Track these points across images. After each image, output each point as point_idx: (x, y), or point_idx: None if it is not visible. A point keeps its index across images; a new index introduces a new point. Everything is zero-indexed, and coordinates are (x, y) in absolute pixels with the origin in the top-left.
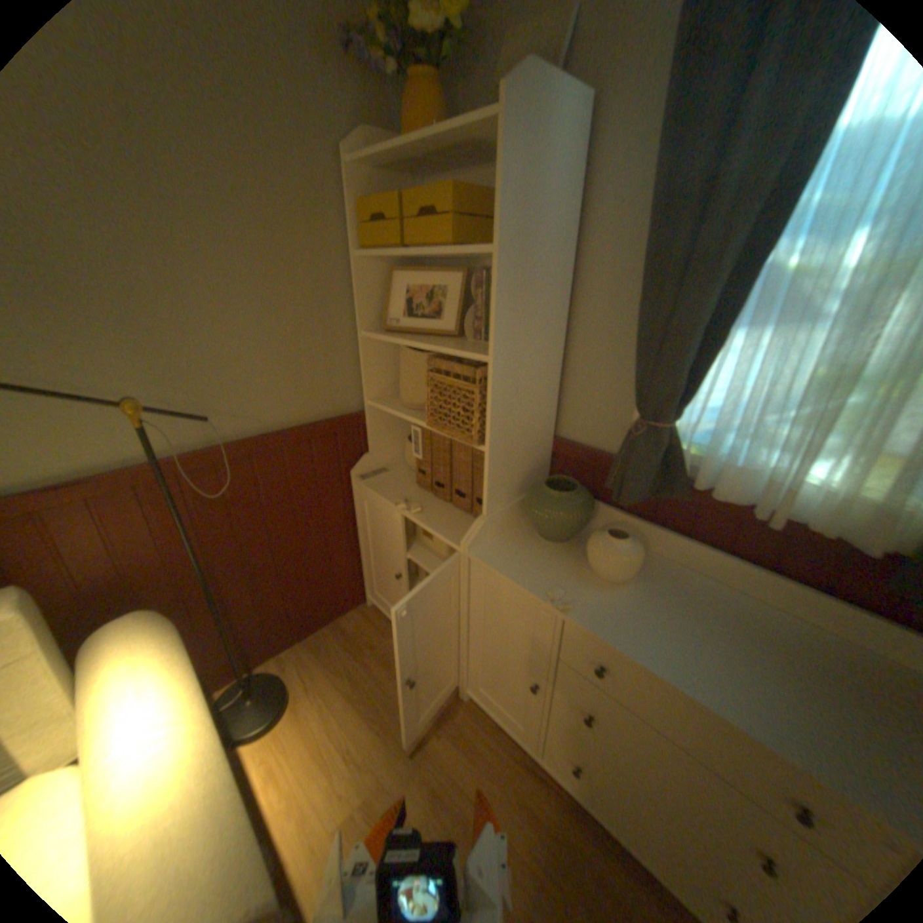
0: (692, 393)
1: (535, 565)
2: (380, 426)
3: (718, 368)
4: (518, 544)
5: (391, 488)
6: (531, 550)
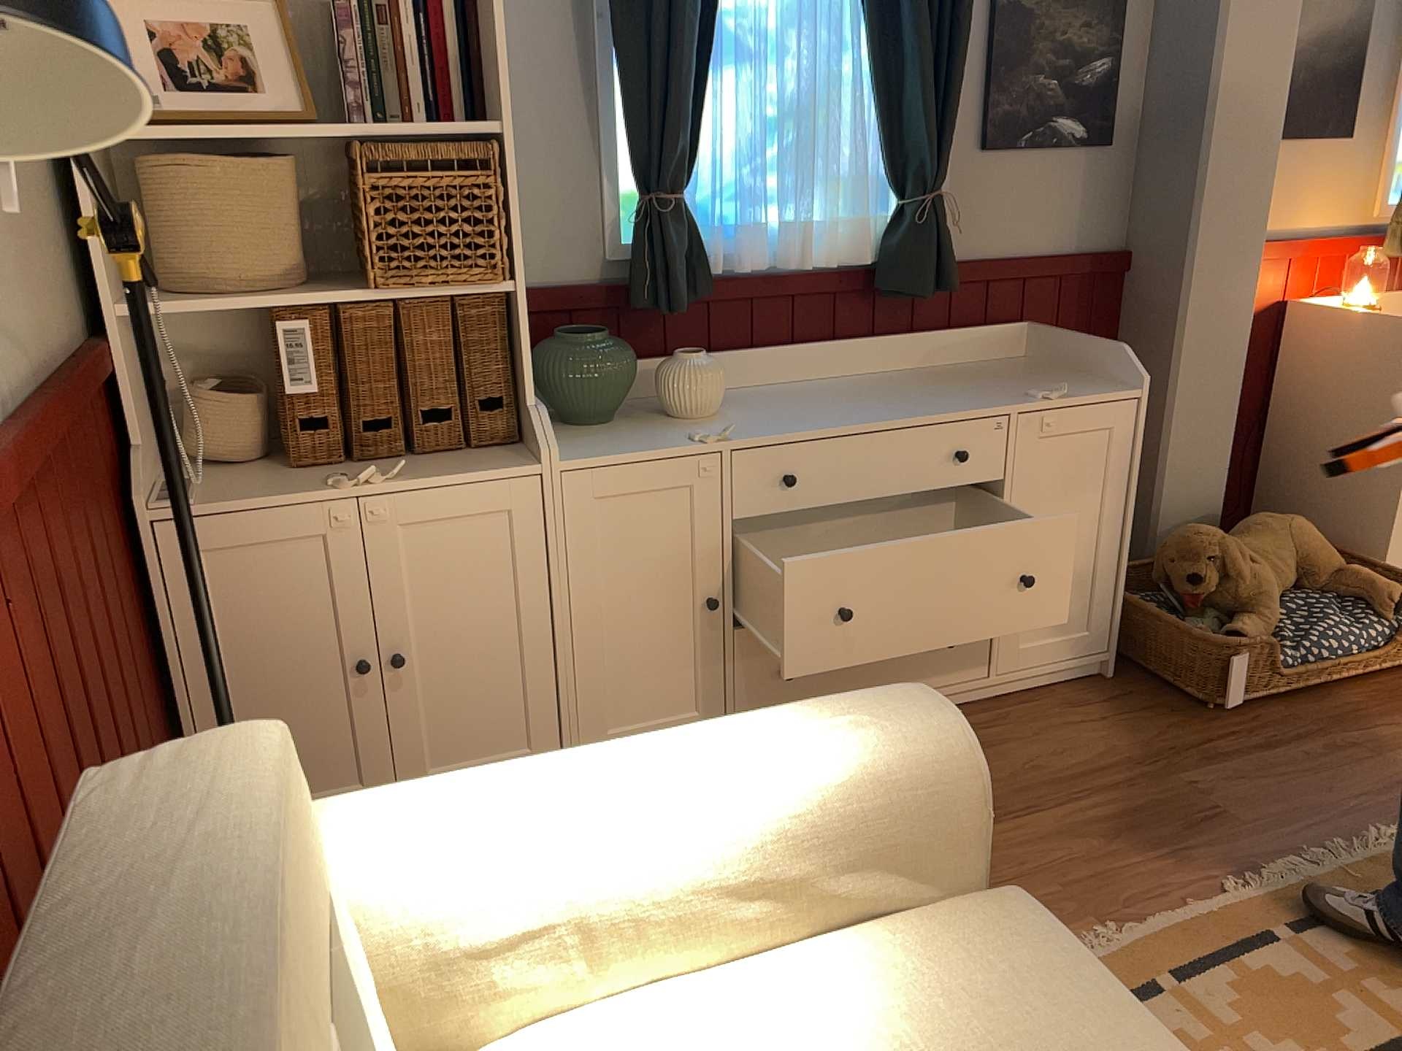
0: (692, 155)
1: (633, 440)
2: (133, 380)
3: (704, 121)
4: (579, 440)
5: (261, 489)
6: (602, 437)
